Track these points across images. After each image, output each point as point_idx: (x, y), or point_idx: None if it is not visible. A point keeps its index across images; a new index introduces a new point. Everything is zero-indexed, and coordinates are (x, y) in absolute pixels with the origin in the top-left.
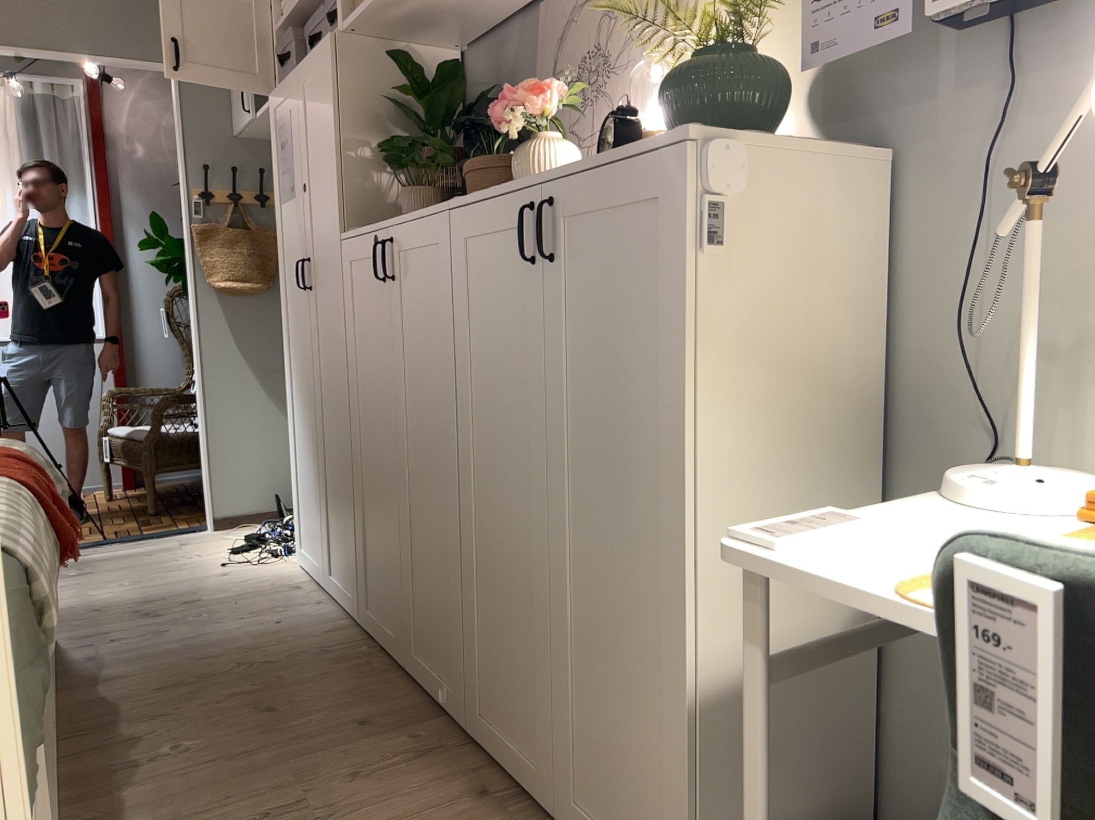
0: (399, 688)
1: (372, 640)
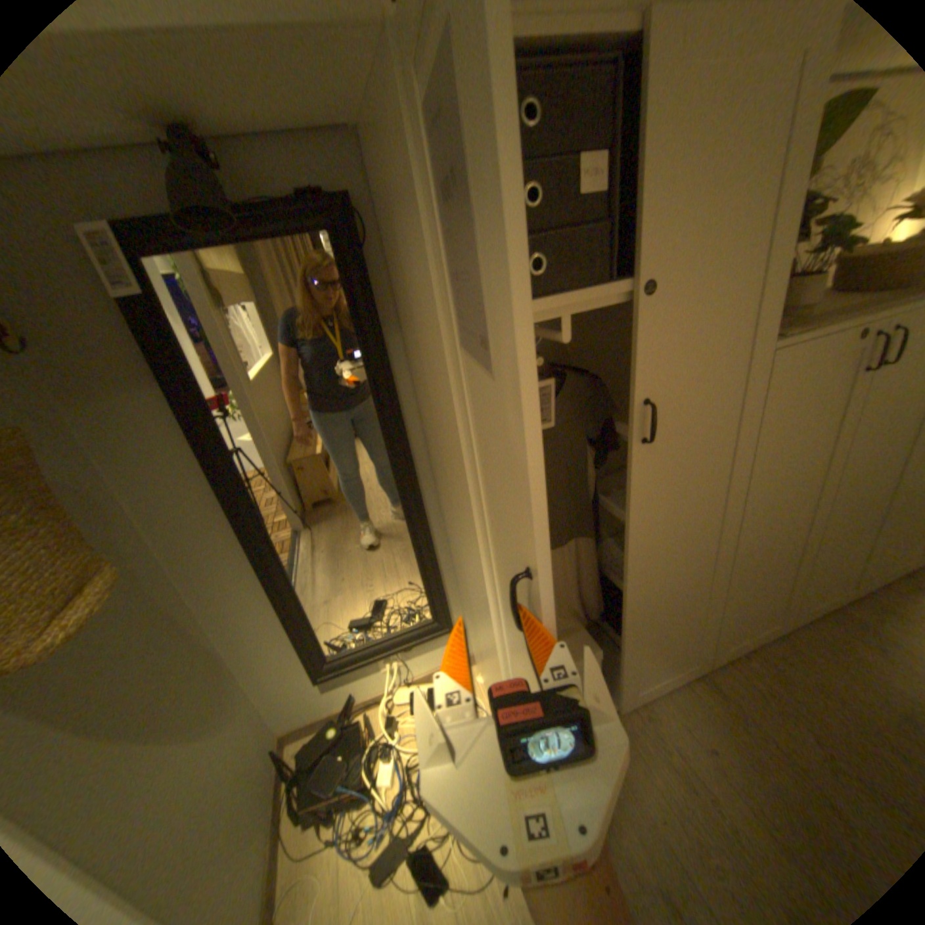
0: (809, 636)
1: (729, 662)
